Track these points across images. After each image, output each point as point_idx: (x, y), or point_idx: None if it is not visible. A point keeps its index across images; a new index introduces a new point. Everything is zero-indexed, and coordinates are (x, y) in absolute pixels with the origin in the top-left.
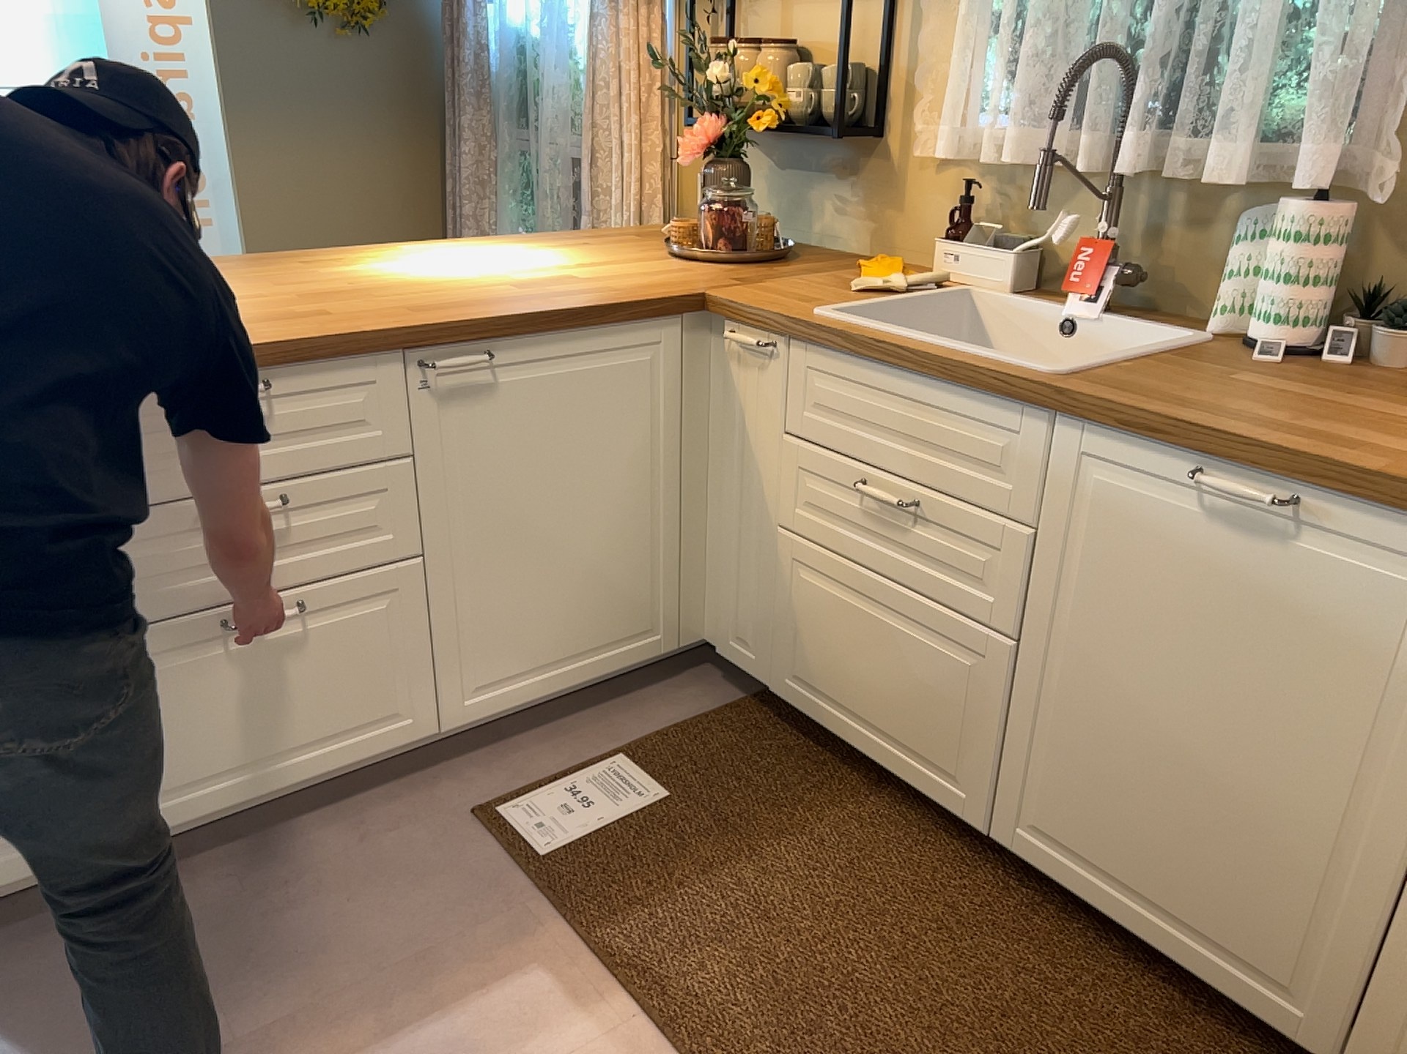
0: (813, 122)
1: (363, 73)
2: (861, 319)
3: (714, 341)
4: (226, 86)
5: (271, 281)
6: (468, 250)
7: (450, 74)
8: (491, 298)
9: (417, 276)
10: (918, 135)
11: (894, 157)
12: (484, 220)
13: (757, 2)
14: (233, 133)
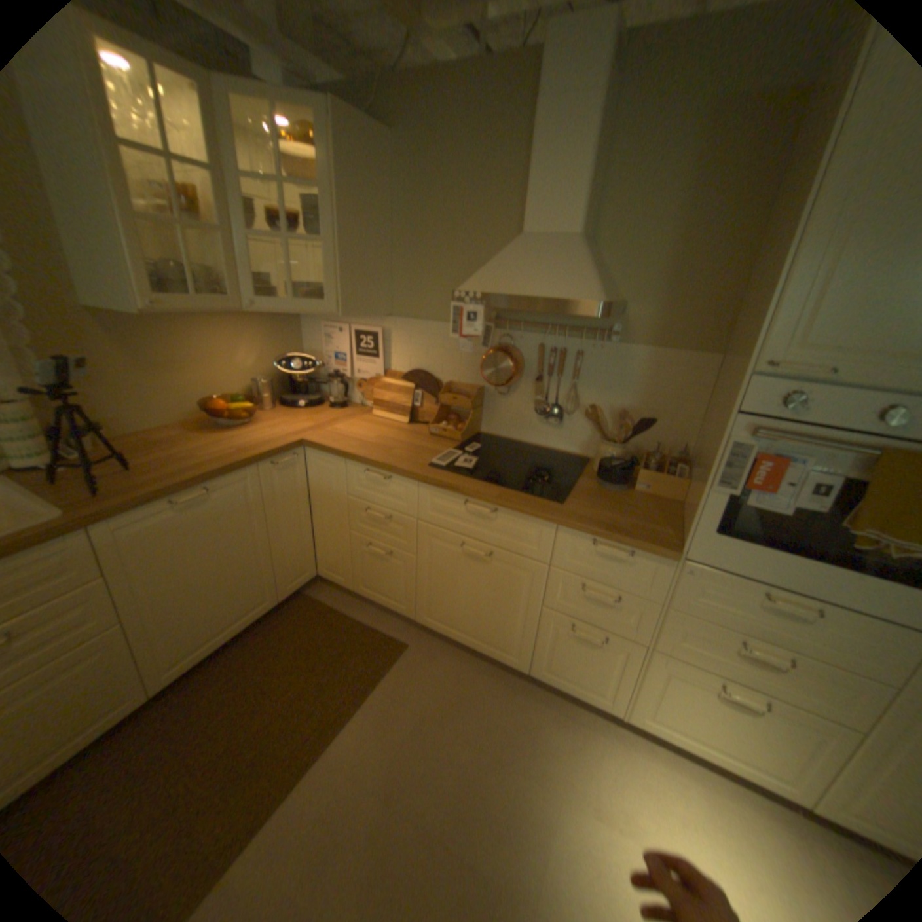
0: None
1: None
2: None
3: None
4: None
5: None
6: None
7: None
8: None
9: None
10: None
11: None
12: None
13: None
14: None
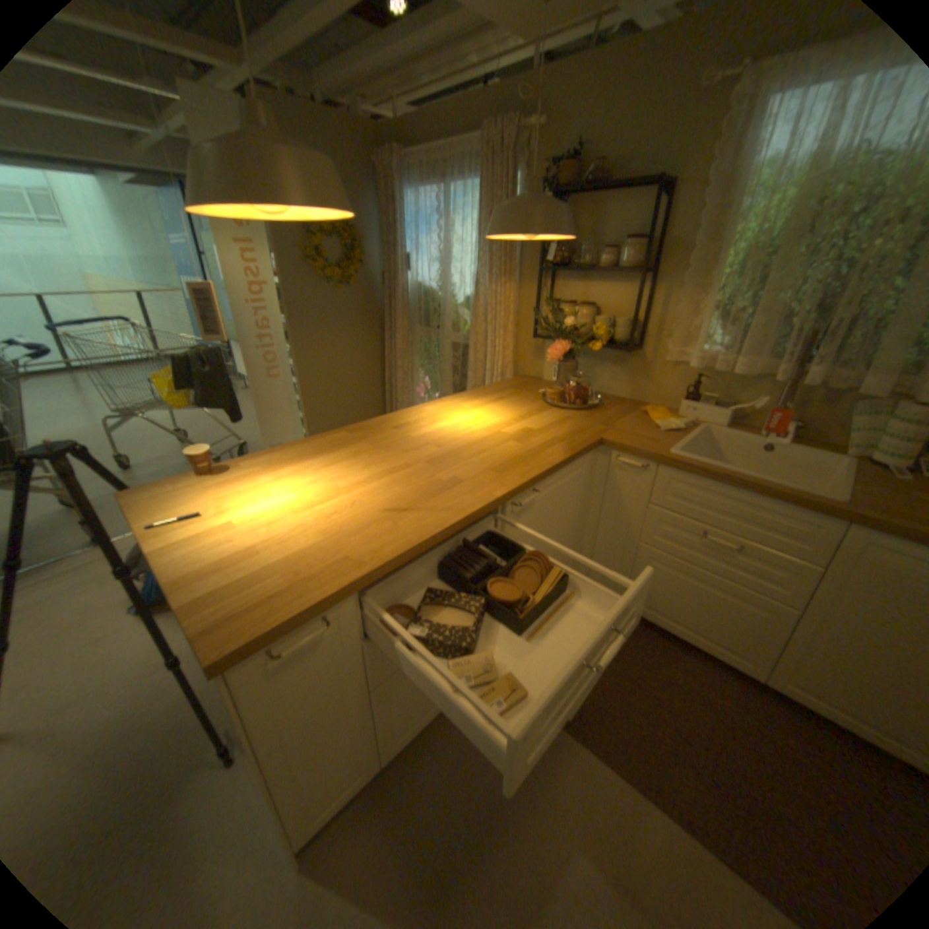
0: (608, 340)
1: (346, 302)
2: (704, 459)
3: (601, 457)
4: (286, 314)
5: (396, 448)
6: (456, 408)
7: (381, 300)
8: (517, 454)
9: (459, 435)
10: (666, 348)
11: (649, 357)
12: (405, 367)
13: (569, 280)
14: (290, 335)
